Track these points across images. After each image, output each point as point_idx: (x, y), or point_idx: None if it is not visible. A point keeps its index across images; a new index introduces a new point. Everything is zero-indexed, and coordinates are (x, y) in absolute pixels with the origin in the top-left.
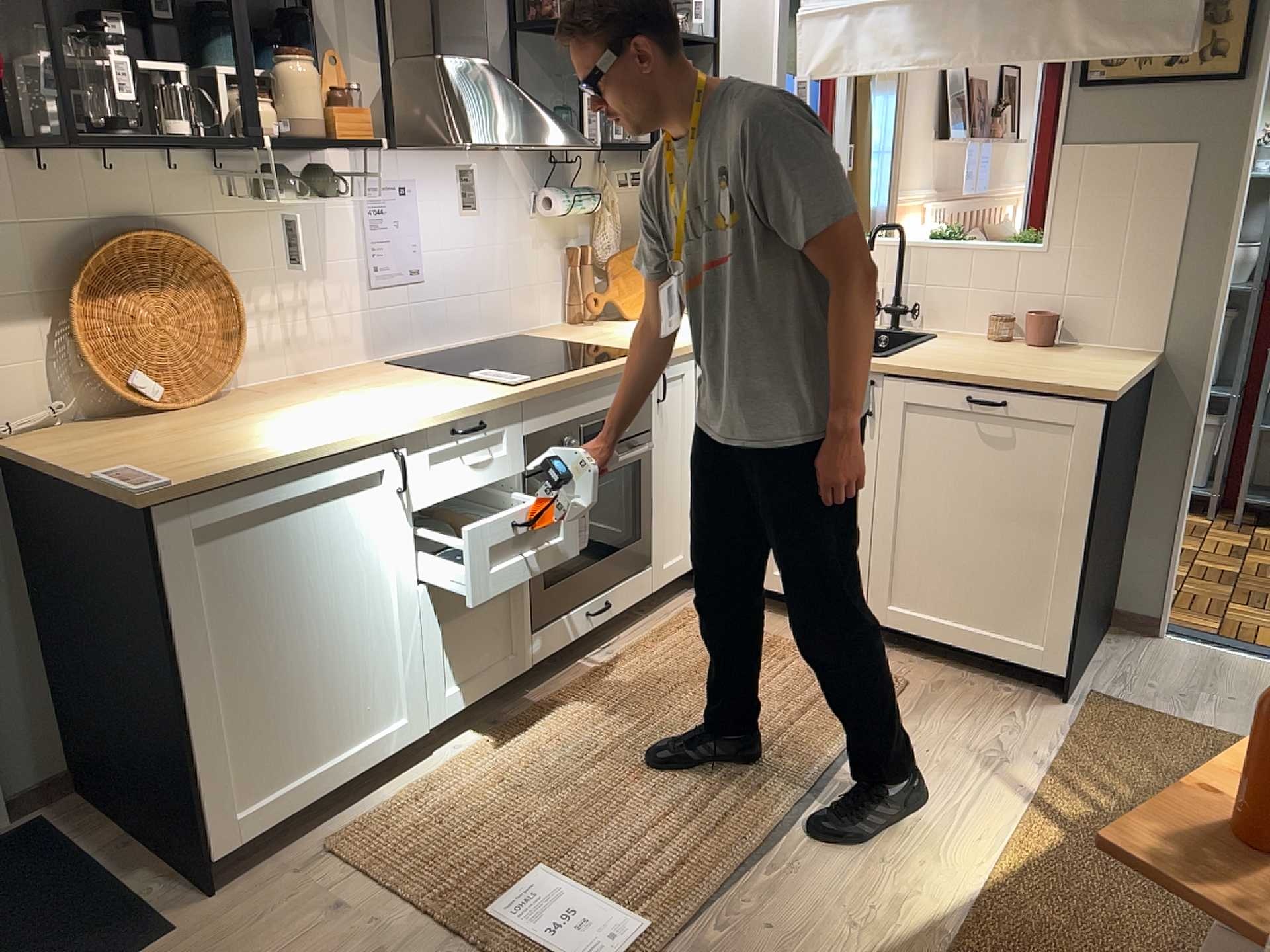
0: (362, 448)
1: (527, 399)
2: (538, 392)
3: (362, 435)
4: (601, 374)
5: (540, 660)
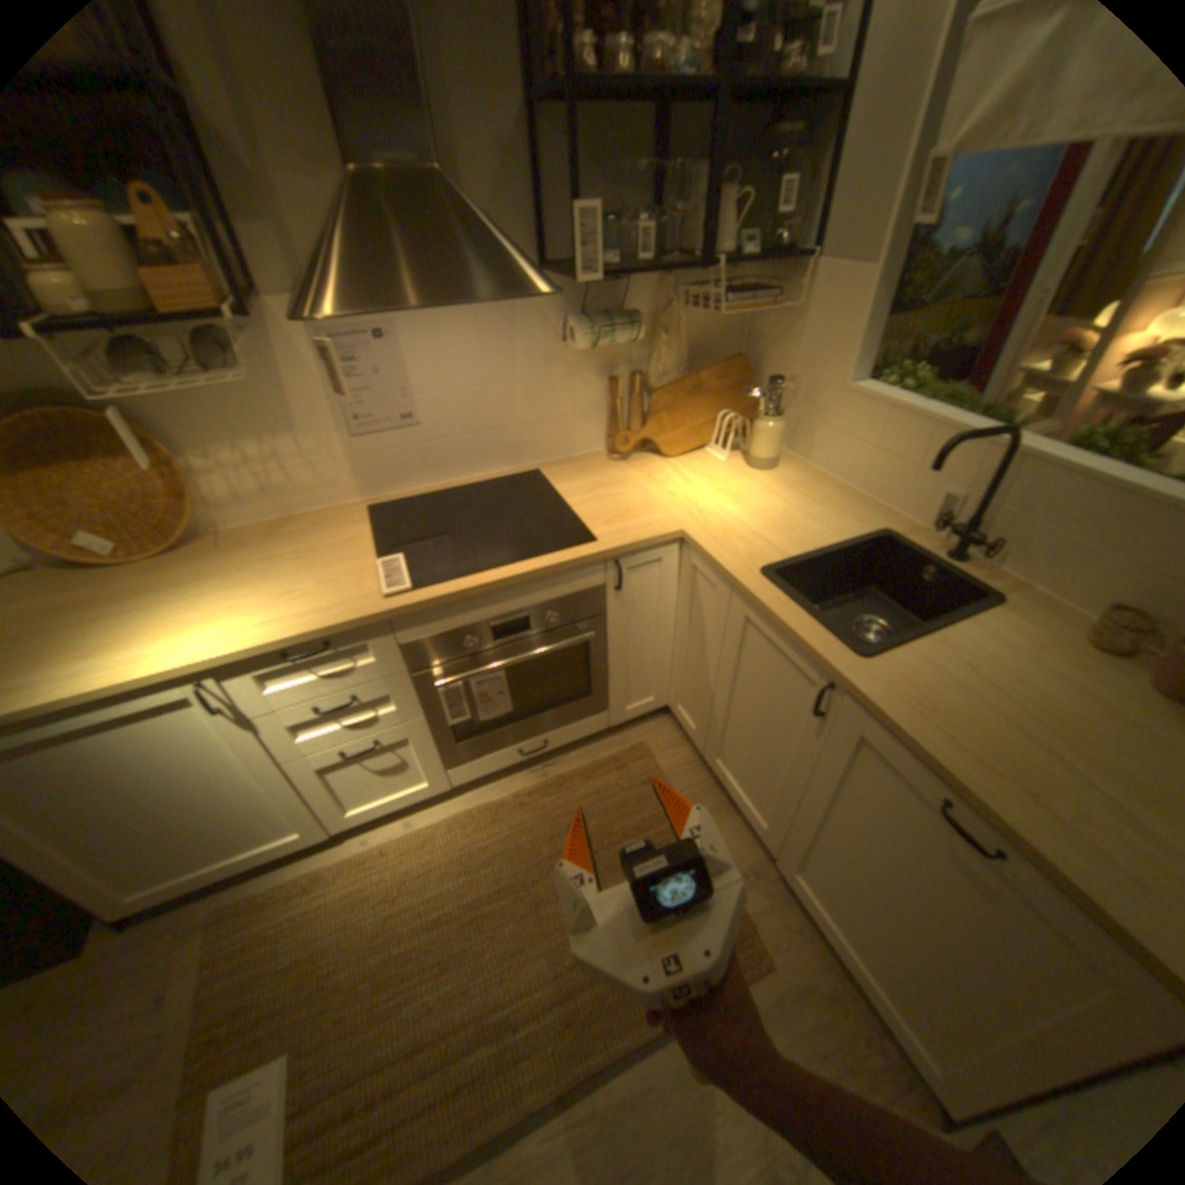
0: (138, 686)
1: (391, 615)
2: (405, 609)
3: (130, 678)
4: (509, 581)
5: (457, 782)
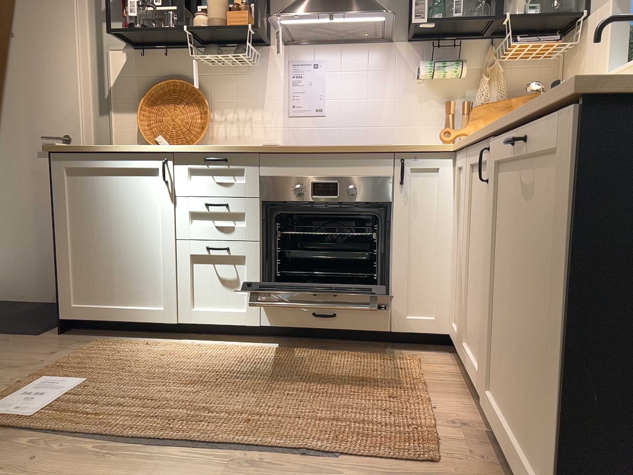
0: (145, 153)
1: (261, 152)
2: (269, 149)
3: (145, 146)
4: (330, 149)
5: (266, 325)
